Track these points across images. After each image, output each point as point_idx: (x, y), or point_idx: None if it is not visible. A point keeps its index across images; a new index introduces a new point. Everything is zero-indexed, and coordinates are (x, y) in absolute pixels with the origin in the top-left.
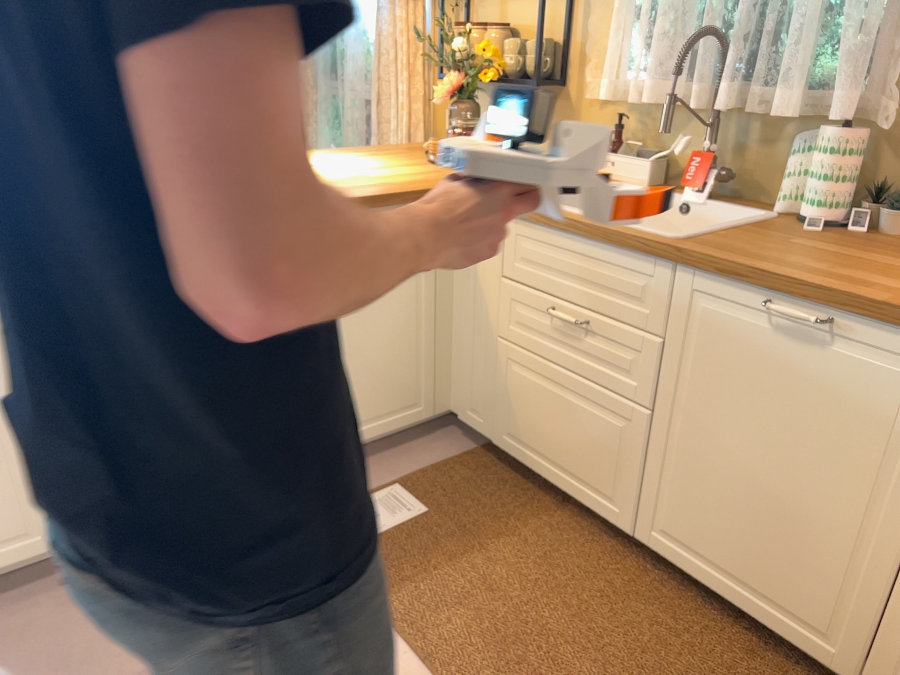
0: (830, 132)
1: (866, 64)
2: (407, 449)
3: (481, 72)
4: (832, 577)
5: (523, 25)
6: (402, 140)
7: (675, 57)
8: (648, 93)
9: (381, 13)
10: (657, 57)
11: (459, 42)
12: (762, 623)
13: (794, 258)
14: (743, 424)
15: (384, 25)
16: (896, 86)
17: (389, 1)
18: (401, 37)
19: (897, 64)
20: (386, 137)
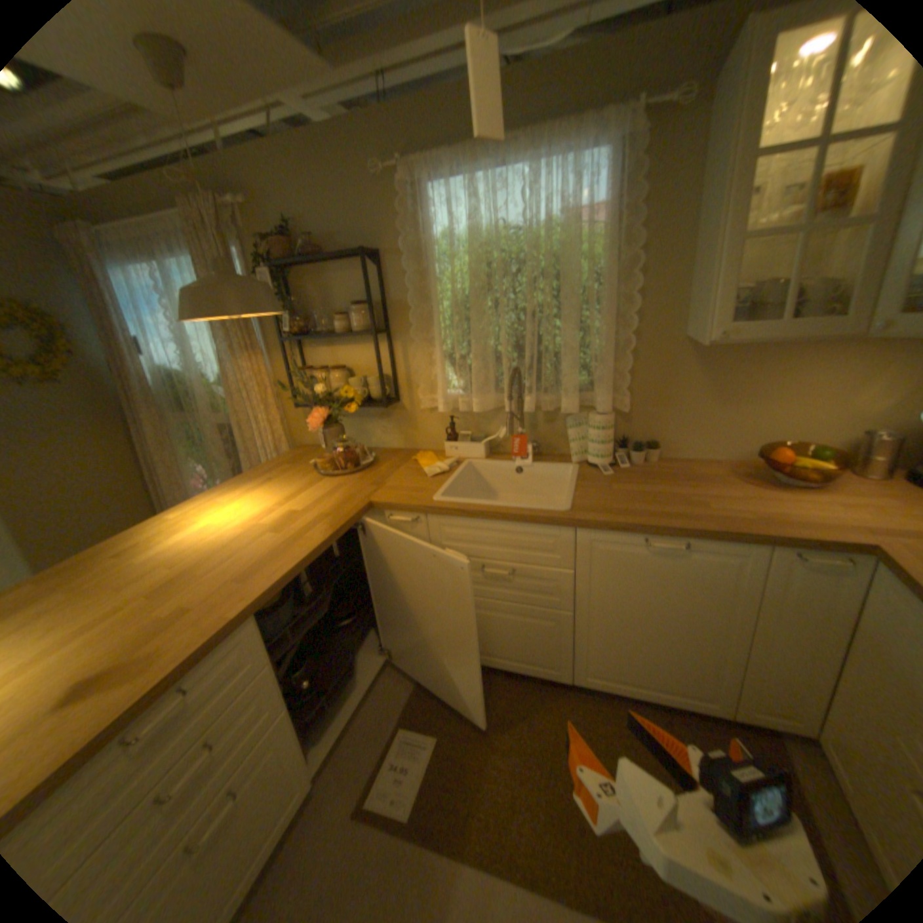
0: (599, 416)
1: (610, 379)
2: (383, 691)
3: (341, 403)
4: (710, 672)
5: (354, 363)
6: (272, 453)
7: (487, 381)
8: (477, 405)
9: (223, 364)
10: (476, 383)
11: (319, 386)
12: (670, 706)
13: (636, 505)
14: (640, 607)
15: (228, 372)
16: (622, 387)
17: (227, 354)
18: (247, 380)
19: (617, 374)
20: (251, 451)
